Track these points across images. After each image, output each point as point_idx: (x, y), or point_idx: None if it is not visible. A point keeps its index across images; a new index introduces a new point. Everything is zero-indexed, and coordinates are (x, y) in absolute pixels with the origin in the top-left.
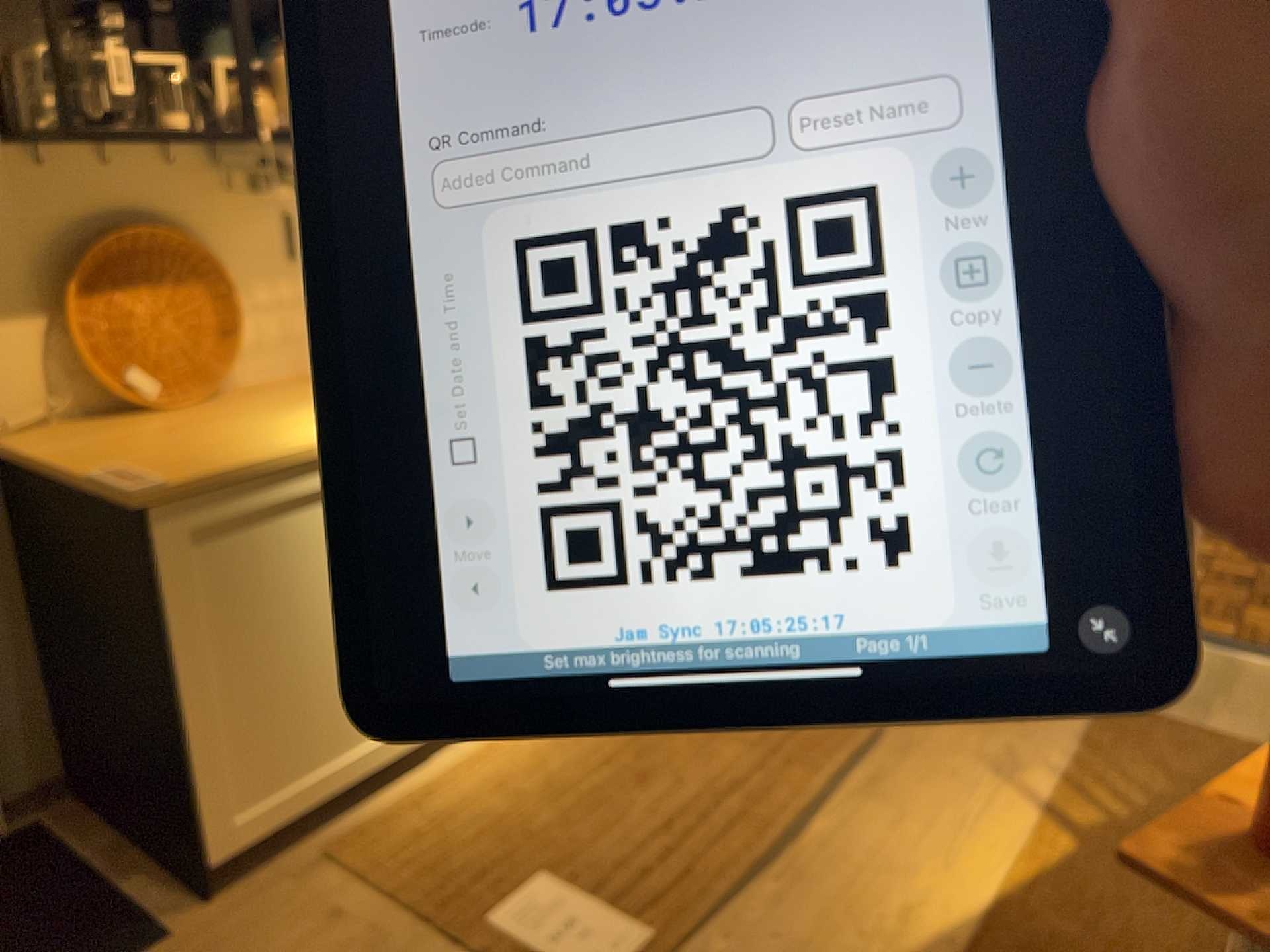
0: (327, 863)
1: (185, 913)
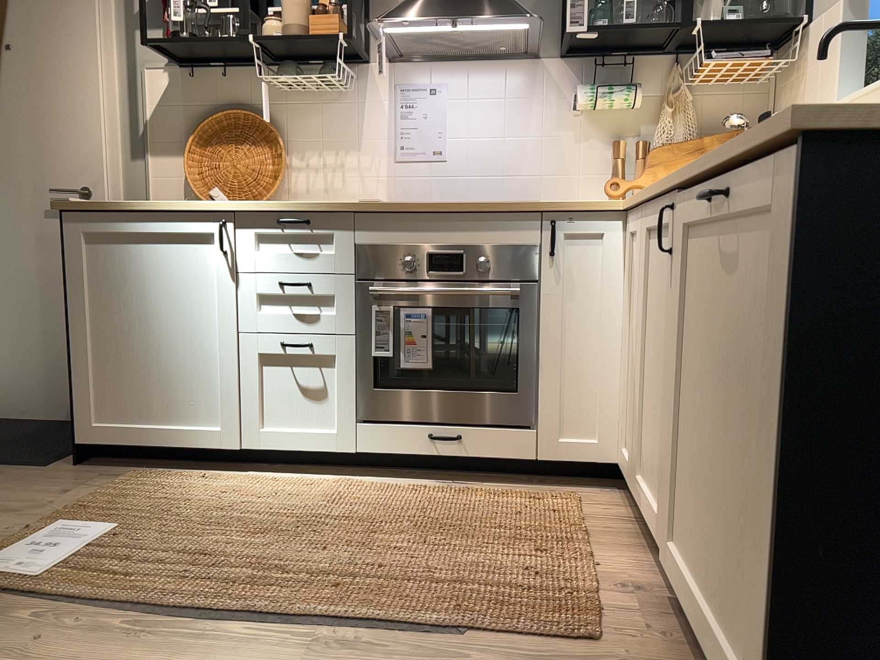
0: (120, 478)
1: (67, 465)
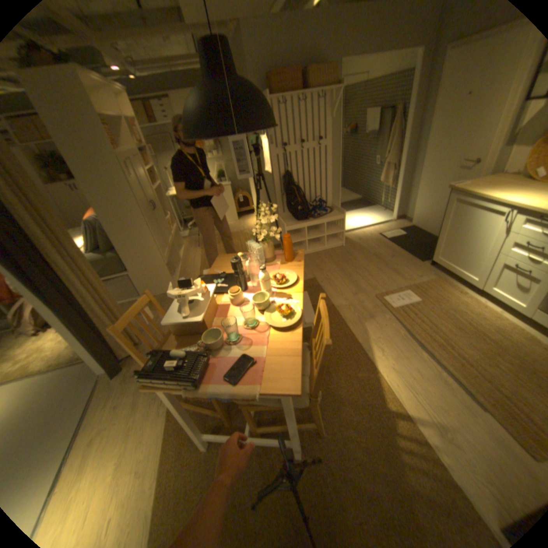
0: (439, 278)
1: (429, 263)
